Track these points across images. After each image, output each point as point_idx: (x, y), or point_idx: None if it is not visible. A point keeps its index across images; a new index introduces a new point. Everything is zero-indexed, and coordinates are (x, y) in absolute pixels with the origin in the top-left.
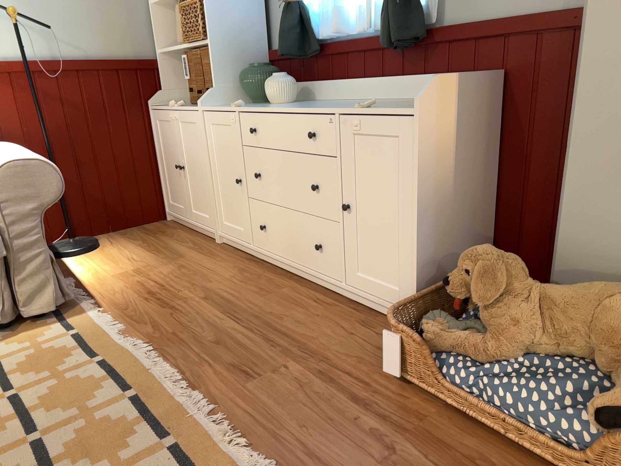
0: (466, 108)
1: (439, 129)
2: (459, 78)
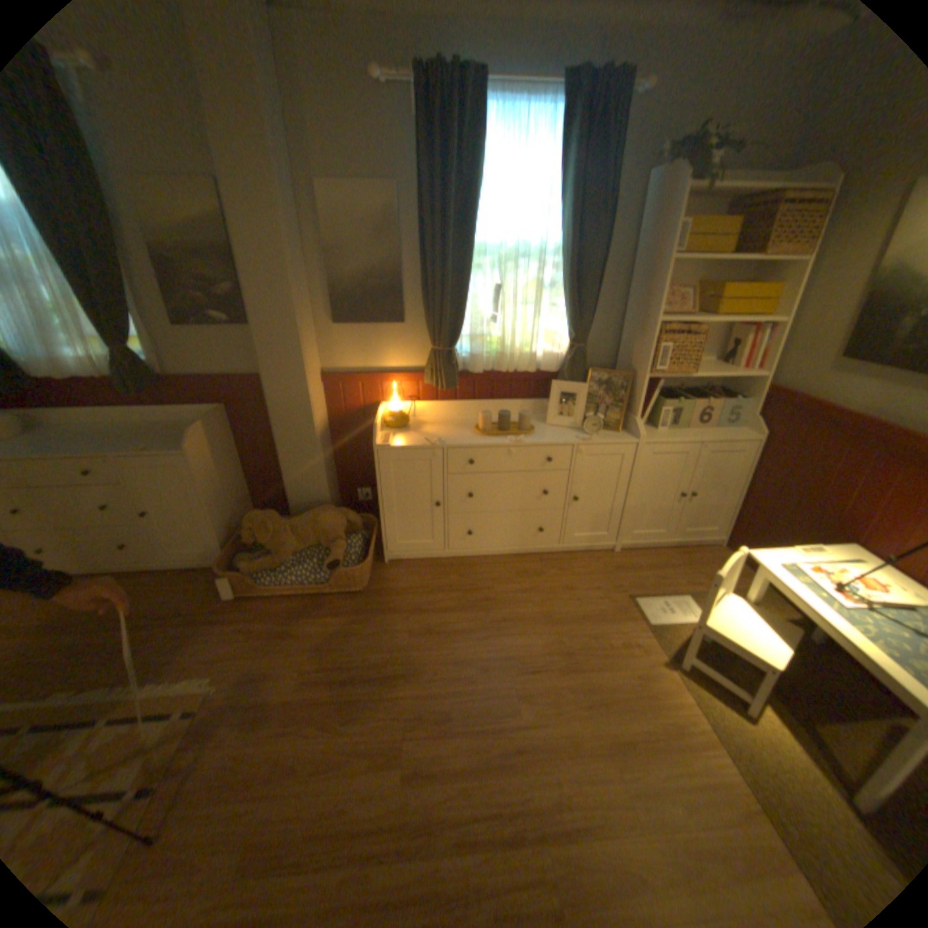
0: (211, 436)
1: (201, 456)
2: (201, 422)
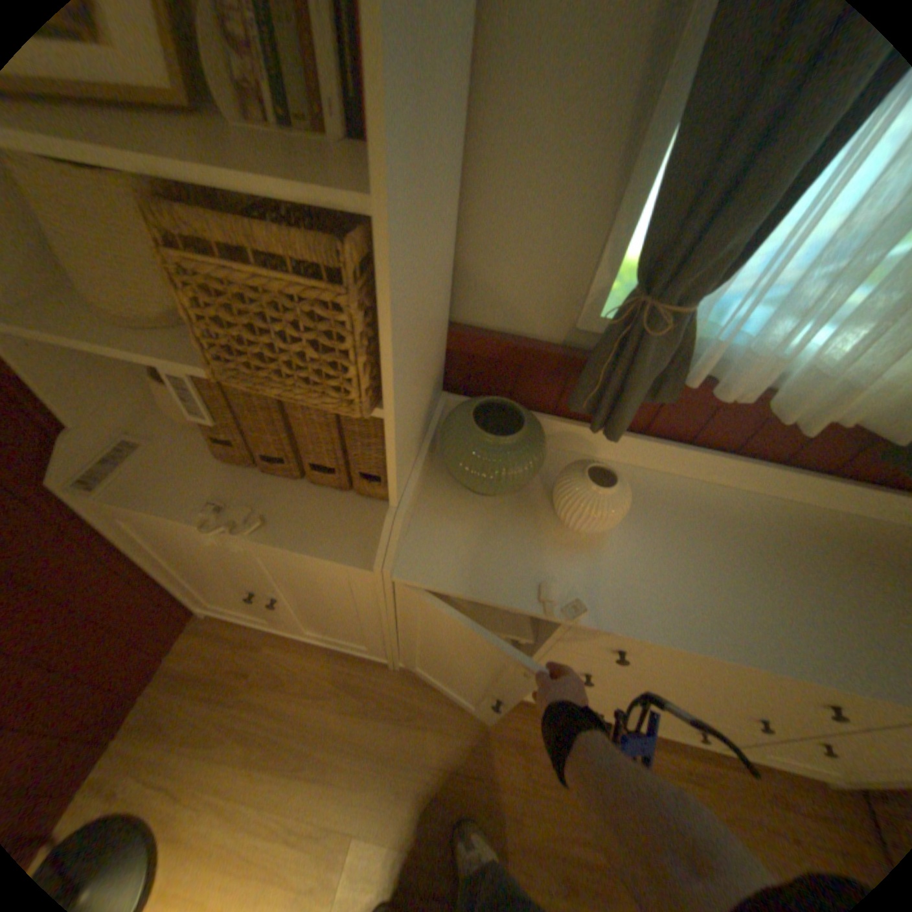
0: None
1: None
2: None
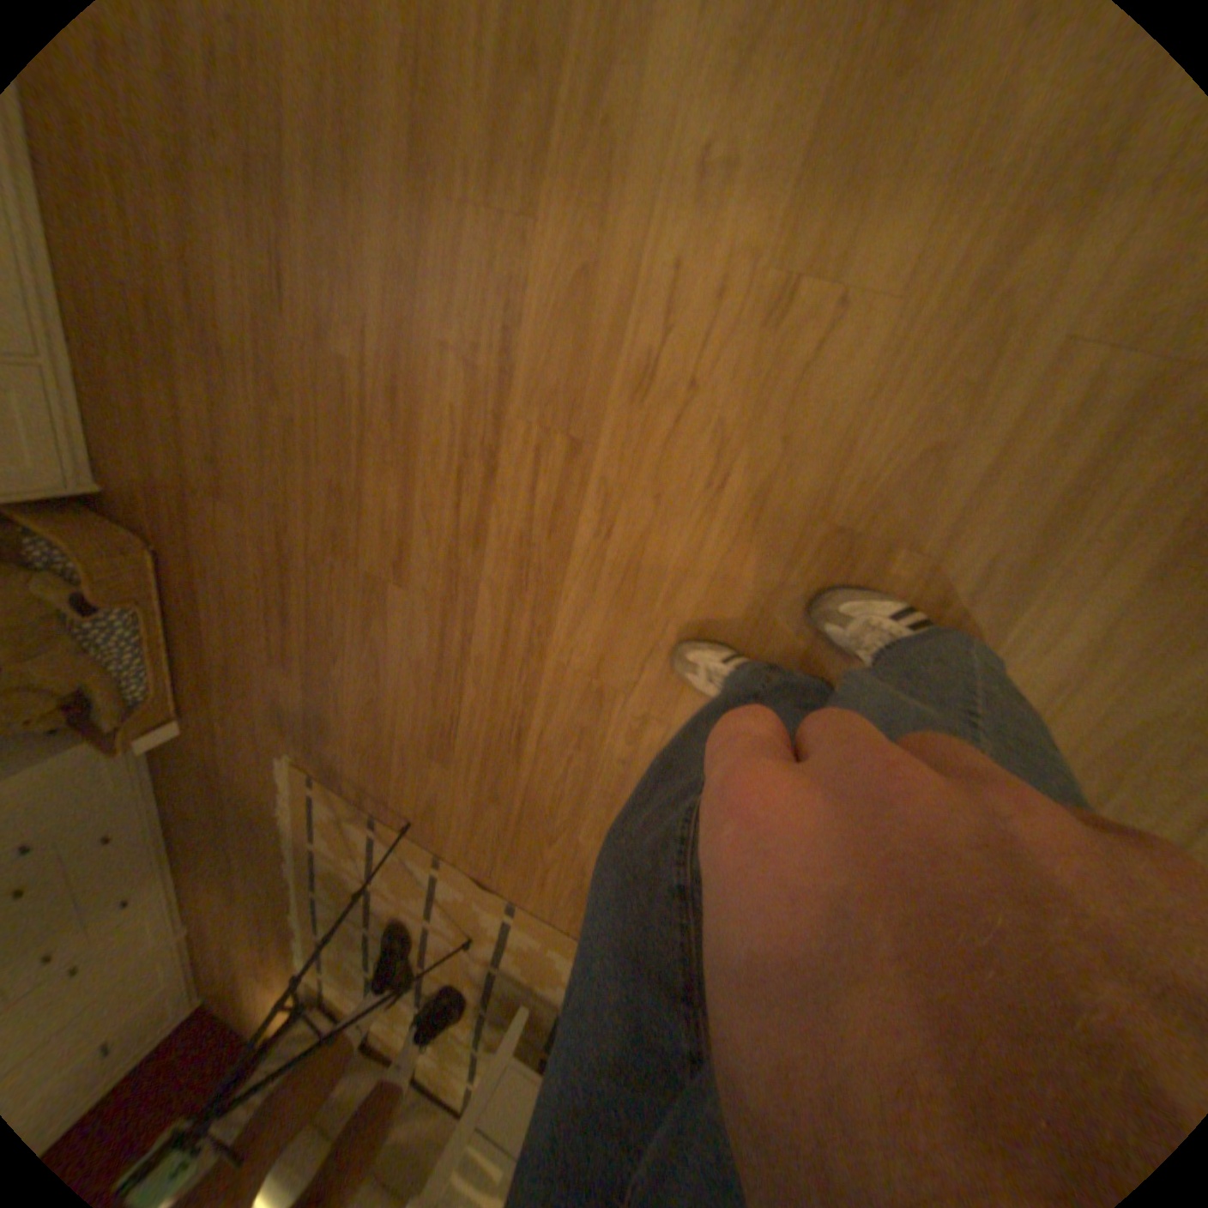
0: None
1: None
2: None
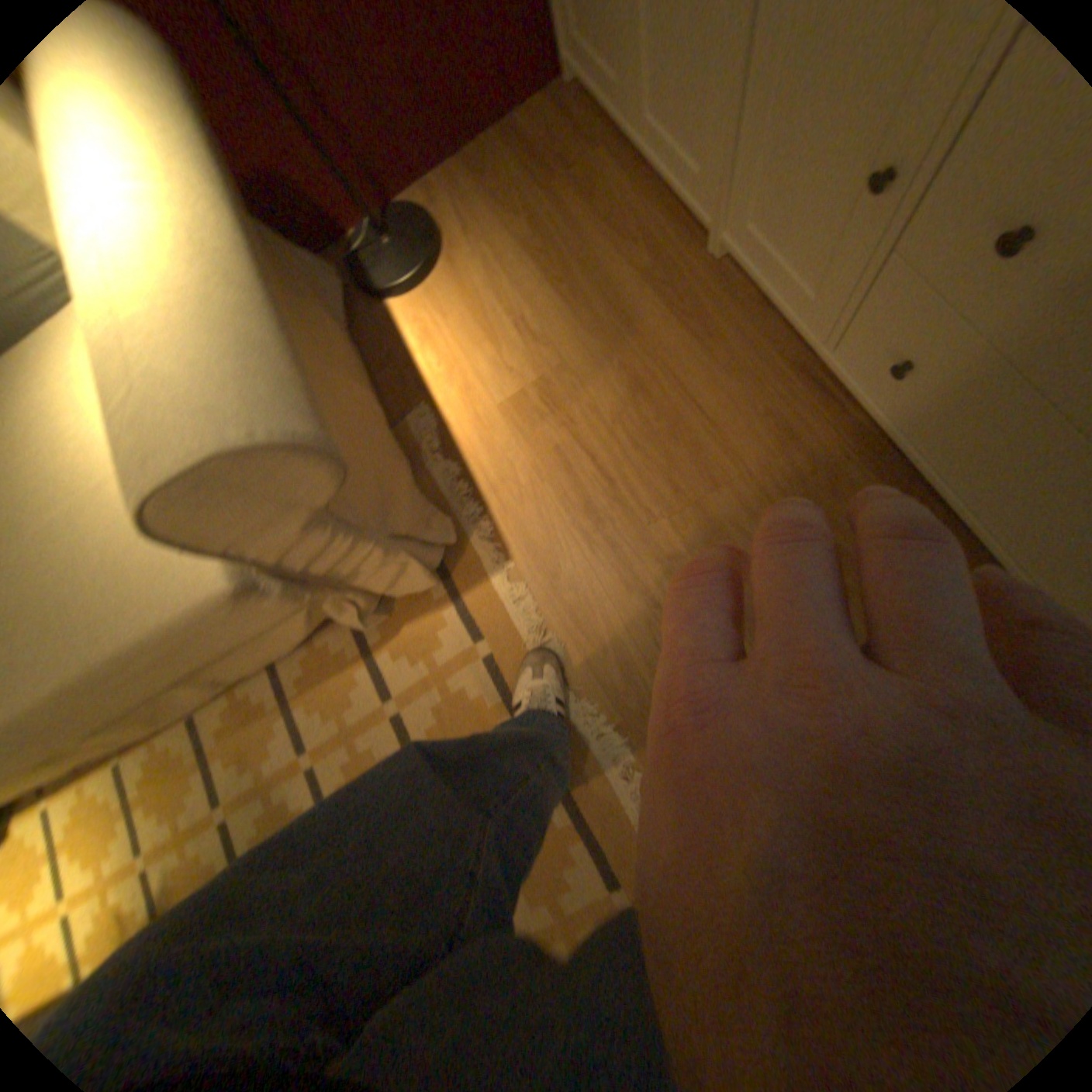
0: None
1: None
2: None
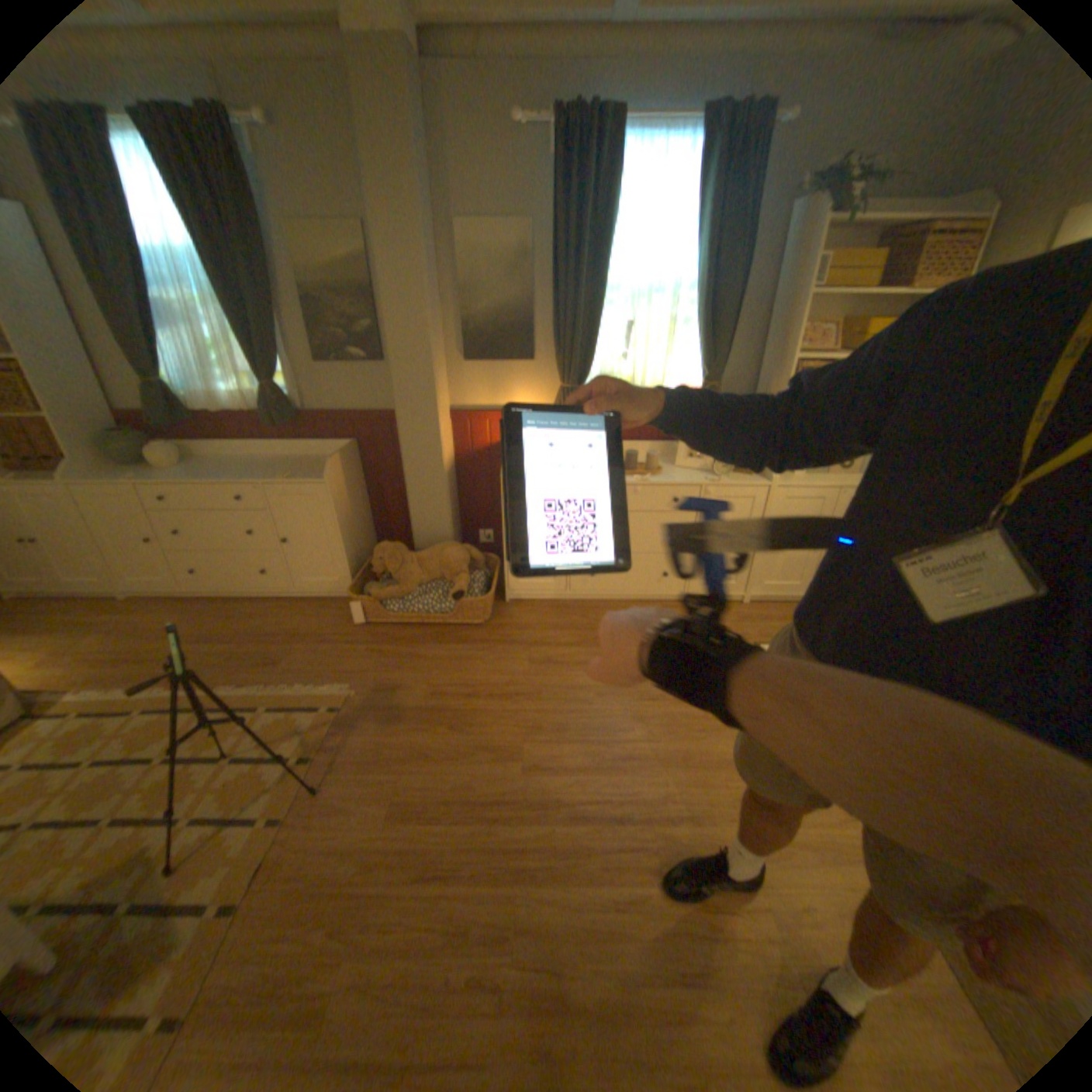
0: (346, 469)
1: (338, 486)
2: (339, 454)
